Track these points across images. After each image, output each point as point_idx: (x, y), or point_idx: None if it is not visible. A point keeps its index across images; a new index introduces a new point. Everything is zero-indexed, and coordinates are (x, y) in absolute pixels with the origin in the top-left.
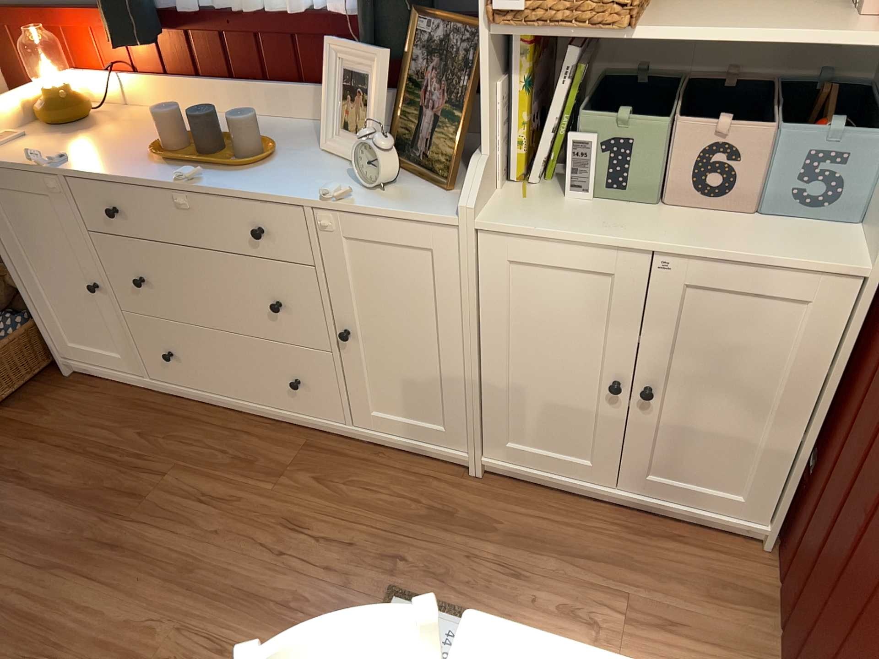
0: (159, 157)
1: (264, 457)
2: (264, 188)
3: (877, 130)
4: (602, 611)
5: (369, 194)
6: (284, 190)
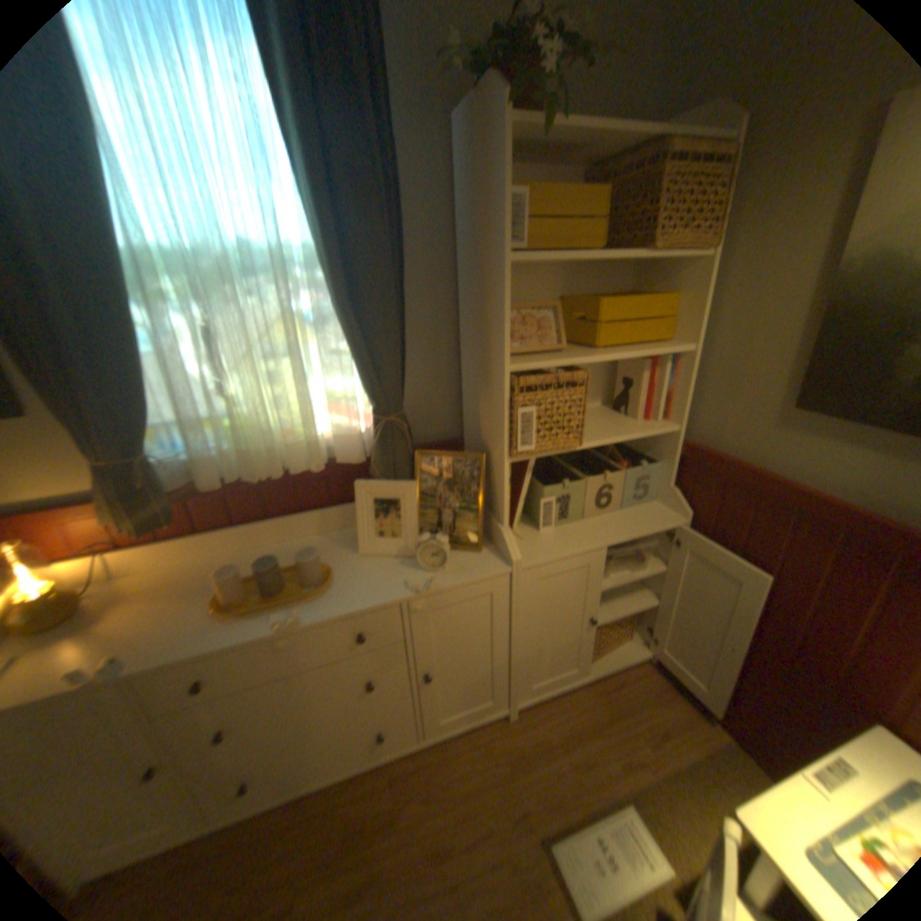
0: (222, 618)
1: (364, 825)
2: (353, 603)
3: (654, 459)
4: (643, 757)
5: (437, 574)
6: (371, 598)
